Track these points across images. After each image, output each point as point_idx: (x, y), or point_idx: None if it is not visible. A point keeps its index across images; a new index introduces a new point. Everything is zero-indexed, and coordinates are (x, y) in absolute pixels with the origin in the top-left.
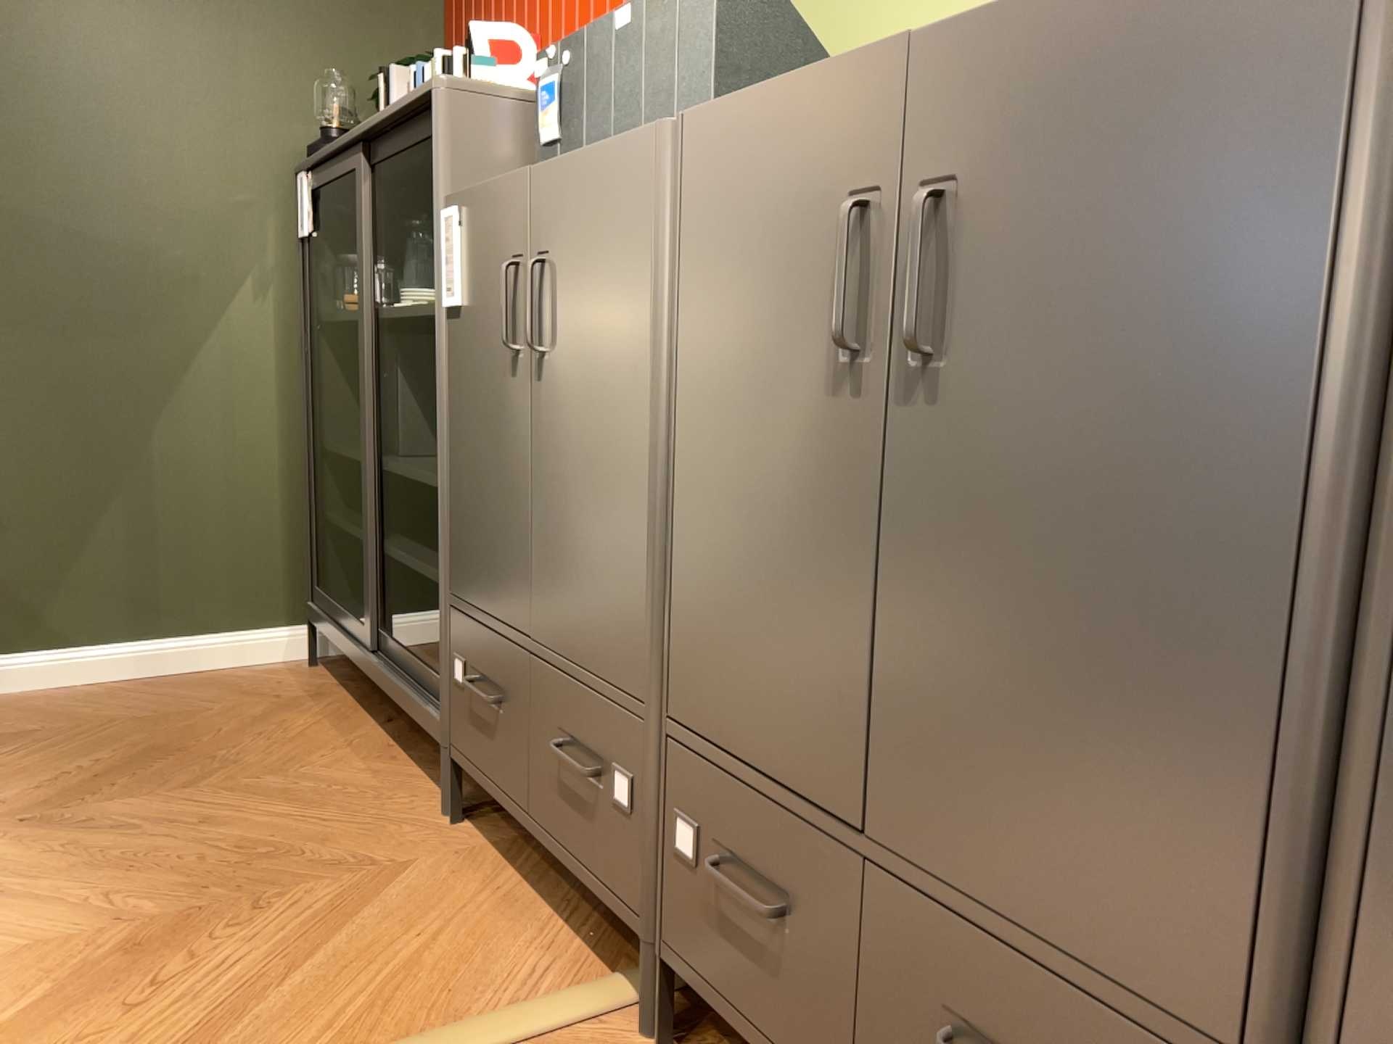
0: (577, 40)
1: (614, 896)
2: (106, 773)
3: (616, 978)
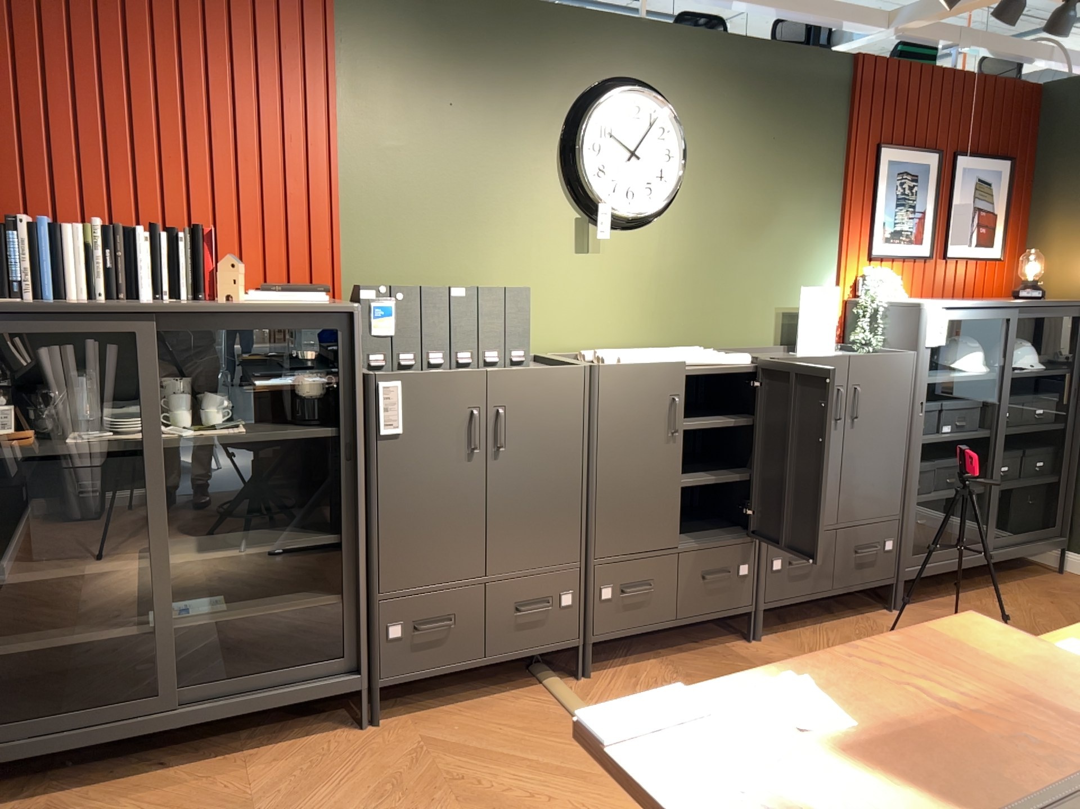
0: (409, 287)
1: (562, 643)
2: None
3: (545, 682)
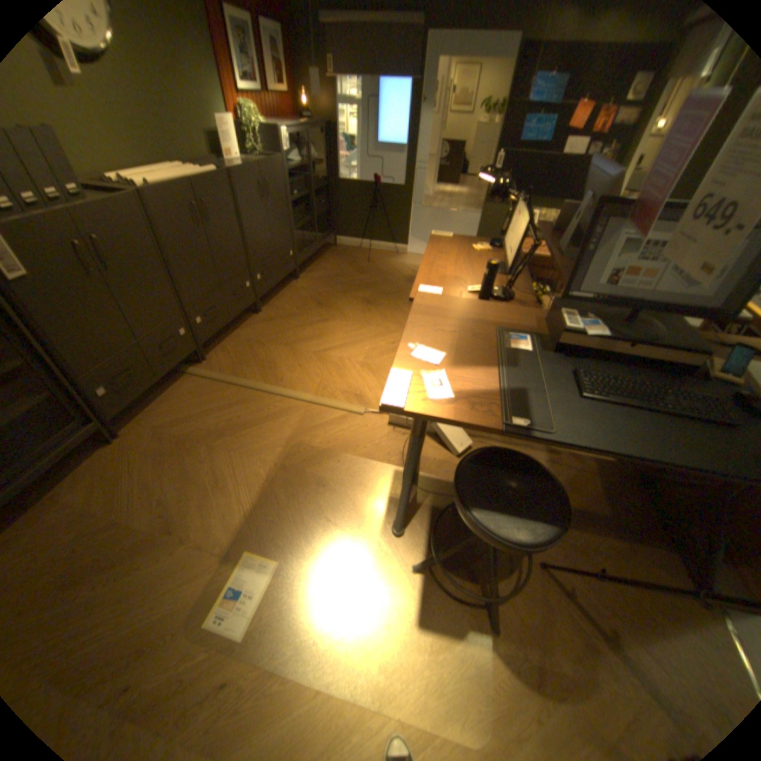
0: None
1: (189, 352)
2: (110, 566)
3: (188, 372)
